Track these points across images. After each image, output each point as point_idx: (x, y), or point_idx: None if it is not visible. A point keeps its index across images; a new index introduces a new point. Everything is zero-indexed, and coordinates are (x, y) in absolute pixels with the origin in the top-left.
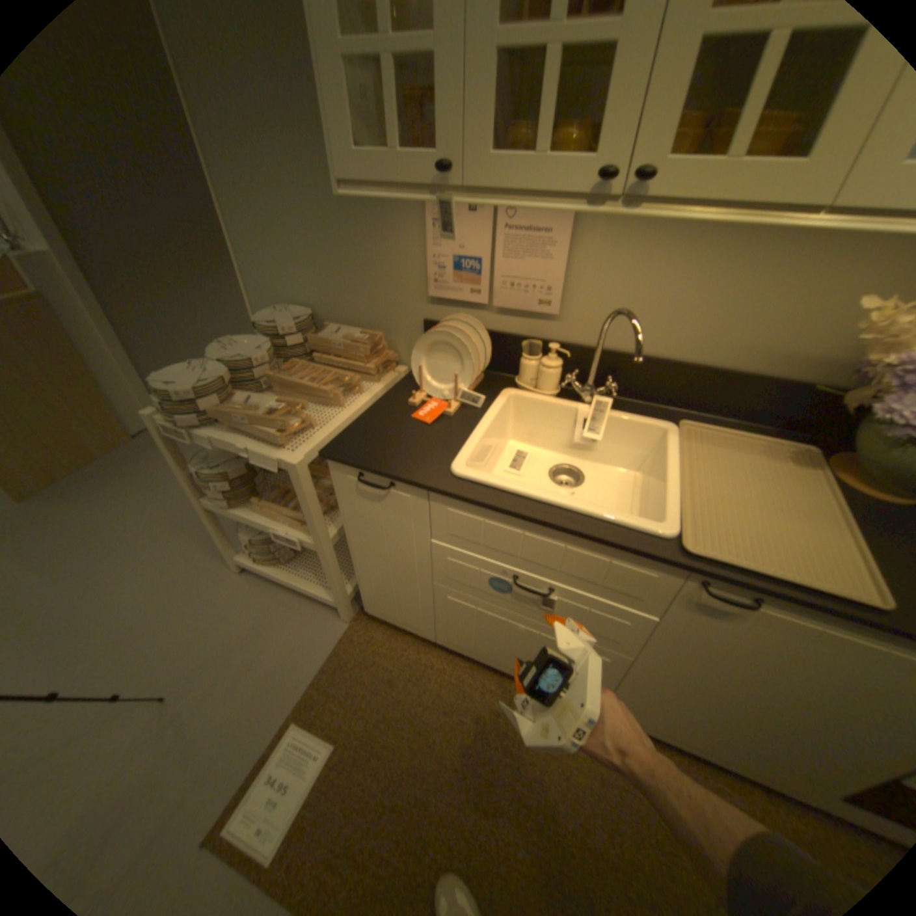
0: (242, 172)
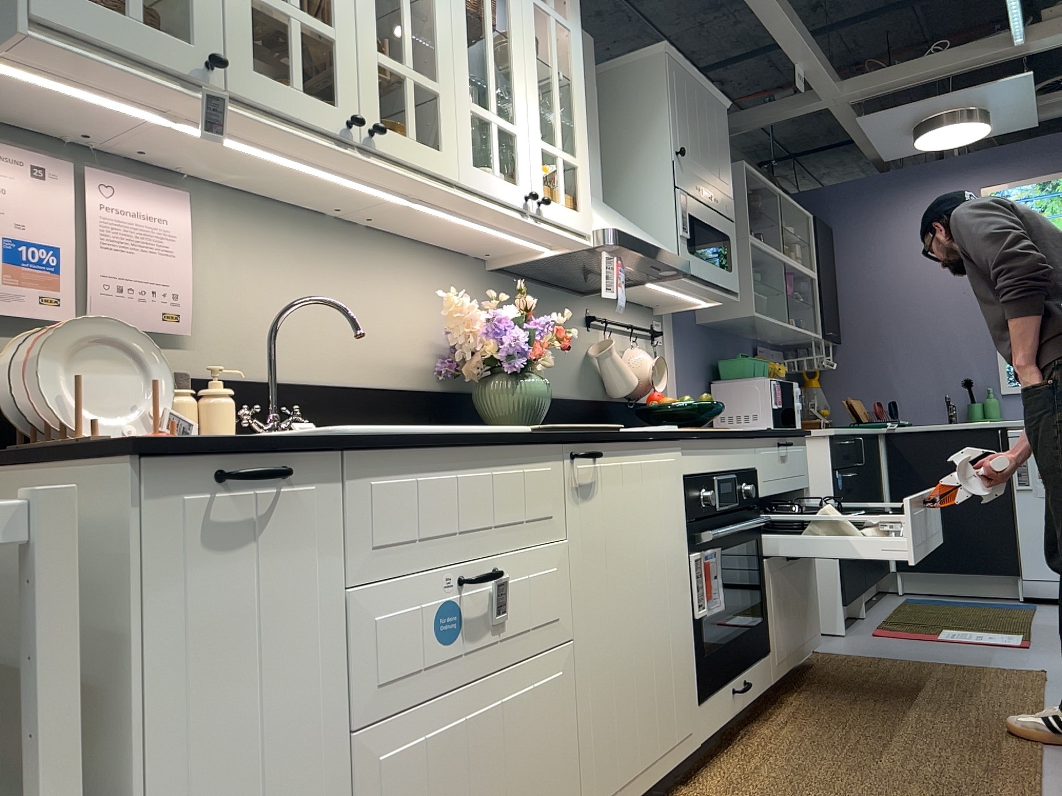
0: None
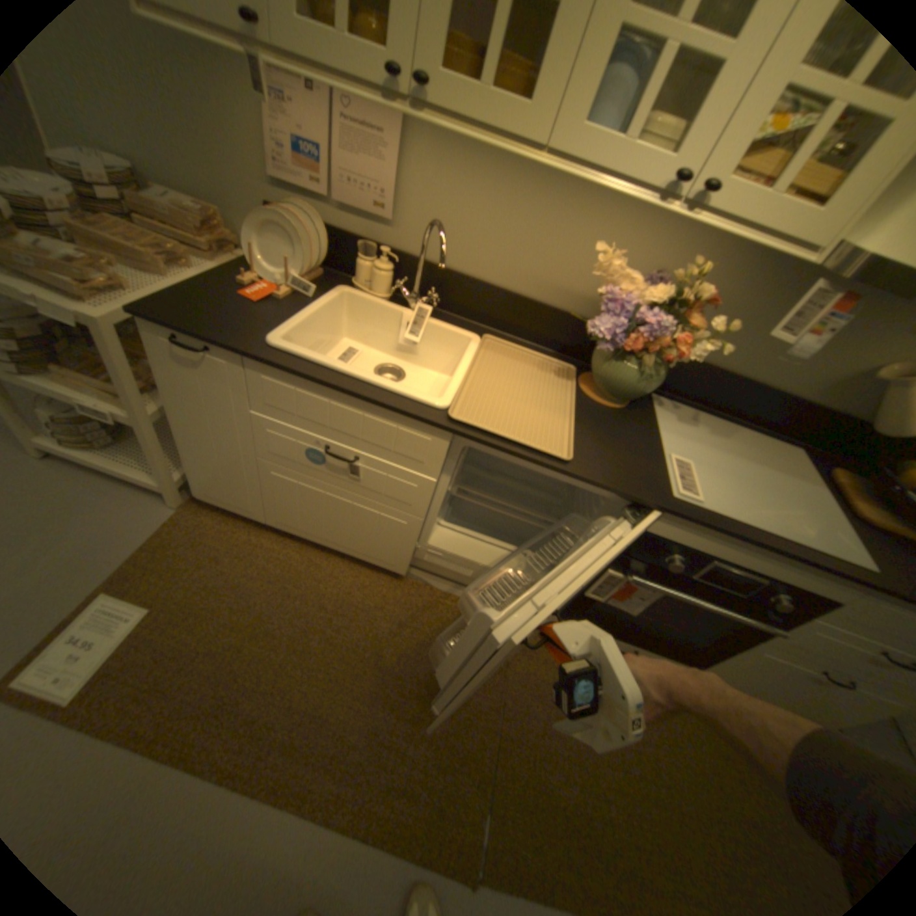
0: None
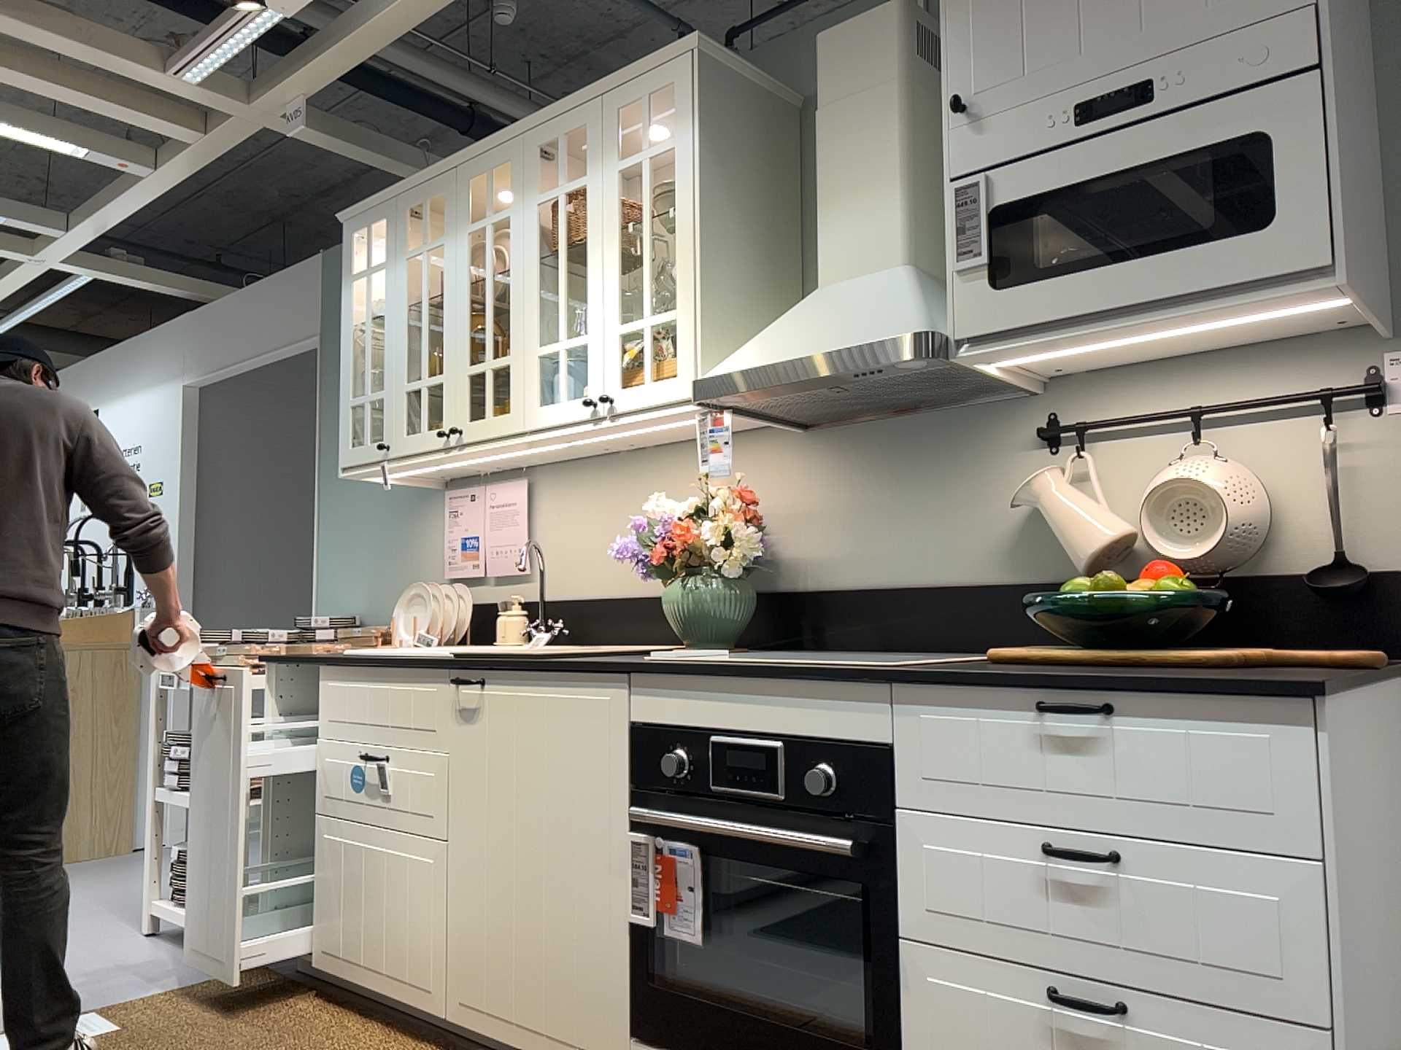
0: (340, 503)
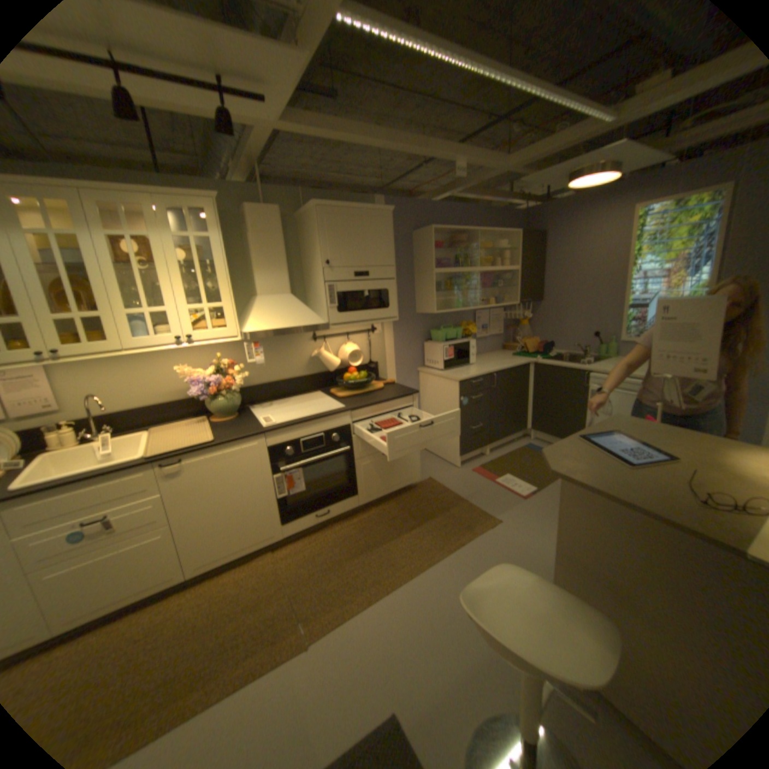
0: None
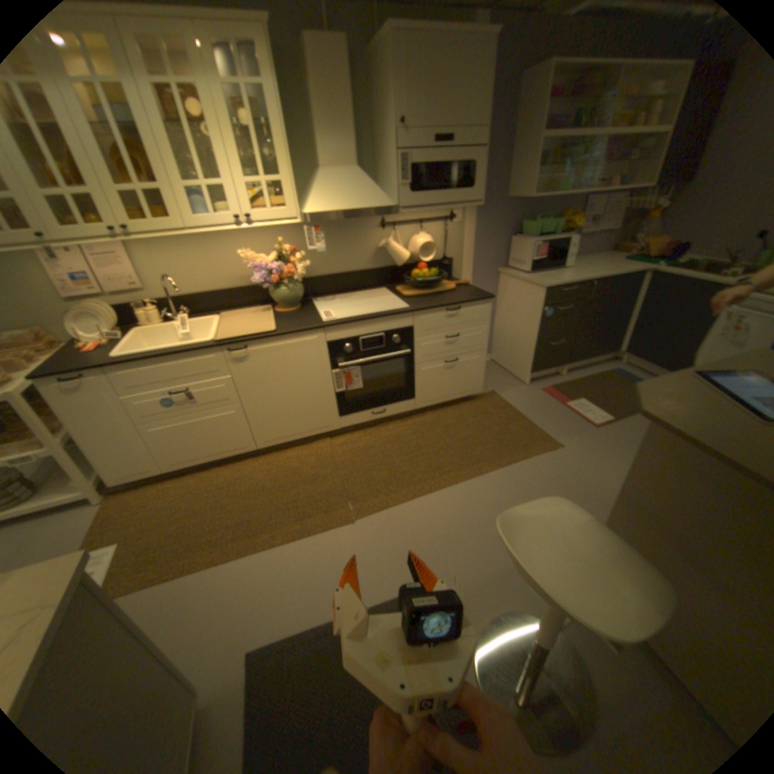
0: None
